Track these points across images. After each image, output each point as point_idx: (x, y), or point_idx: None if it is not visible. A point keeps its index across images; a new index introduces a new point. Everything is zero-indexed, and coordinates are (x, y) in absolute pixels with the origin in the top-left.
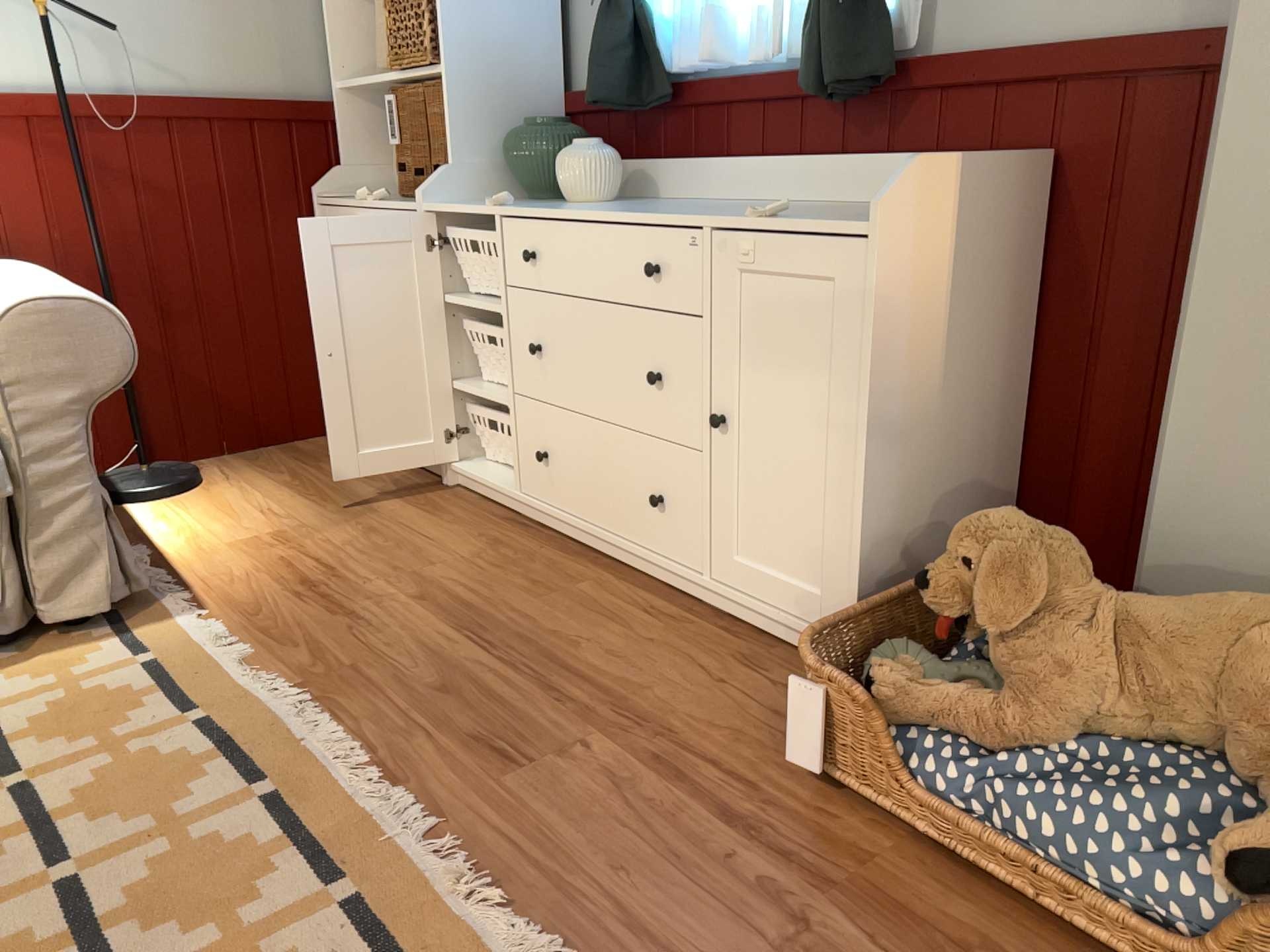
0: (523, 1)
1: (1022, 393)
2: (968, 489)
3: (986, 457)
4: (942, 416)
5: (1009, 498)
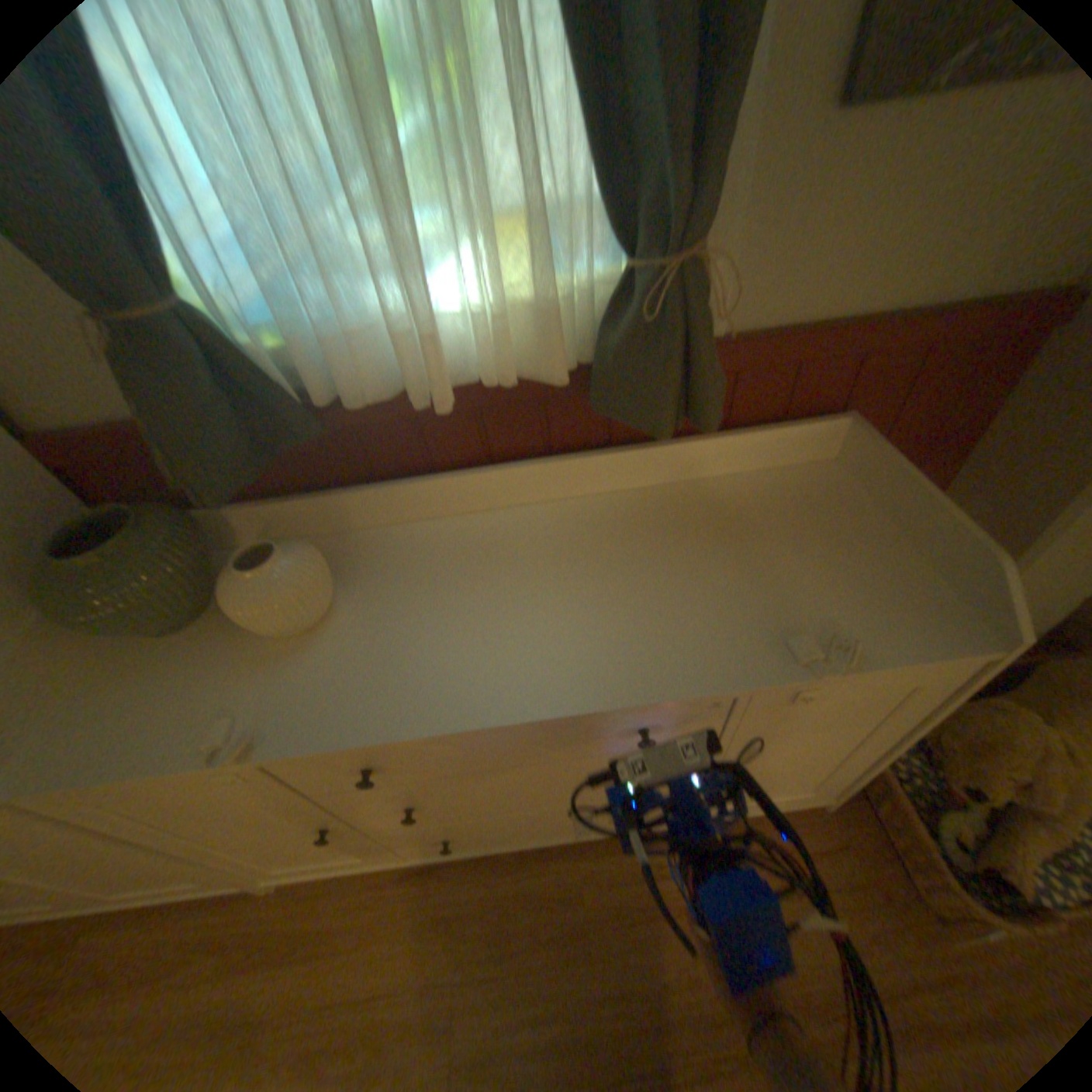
0: None
1: None
2: None
3: None
4: None
5: None
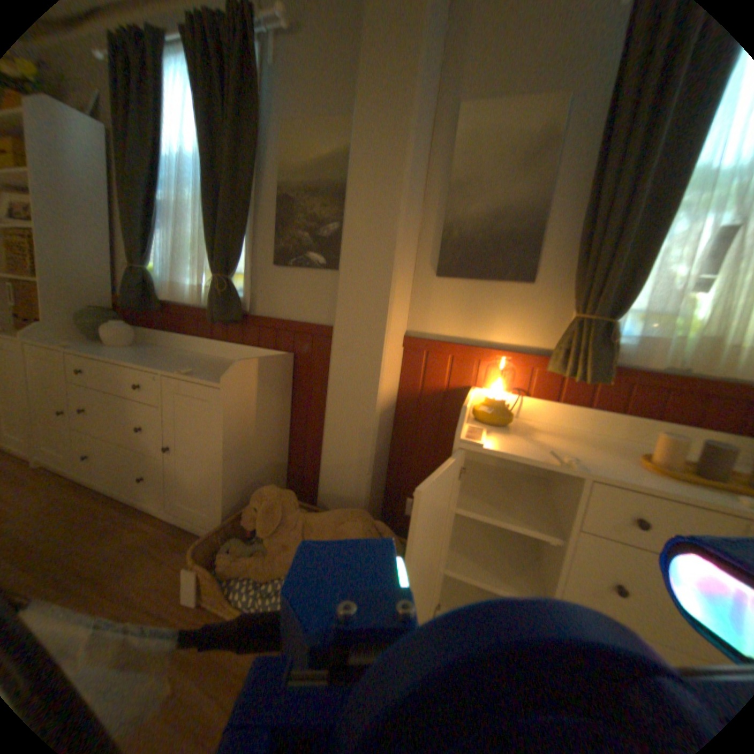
0: (91, 257)
1: (289, 430)
2: (270, 467)
3: (277, 454)
4: (257, 445)
5: (287, 465)
